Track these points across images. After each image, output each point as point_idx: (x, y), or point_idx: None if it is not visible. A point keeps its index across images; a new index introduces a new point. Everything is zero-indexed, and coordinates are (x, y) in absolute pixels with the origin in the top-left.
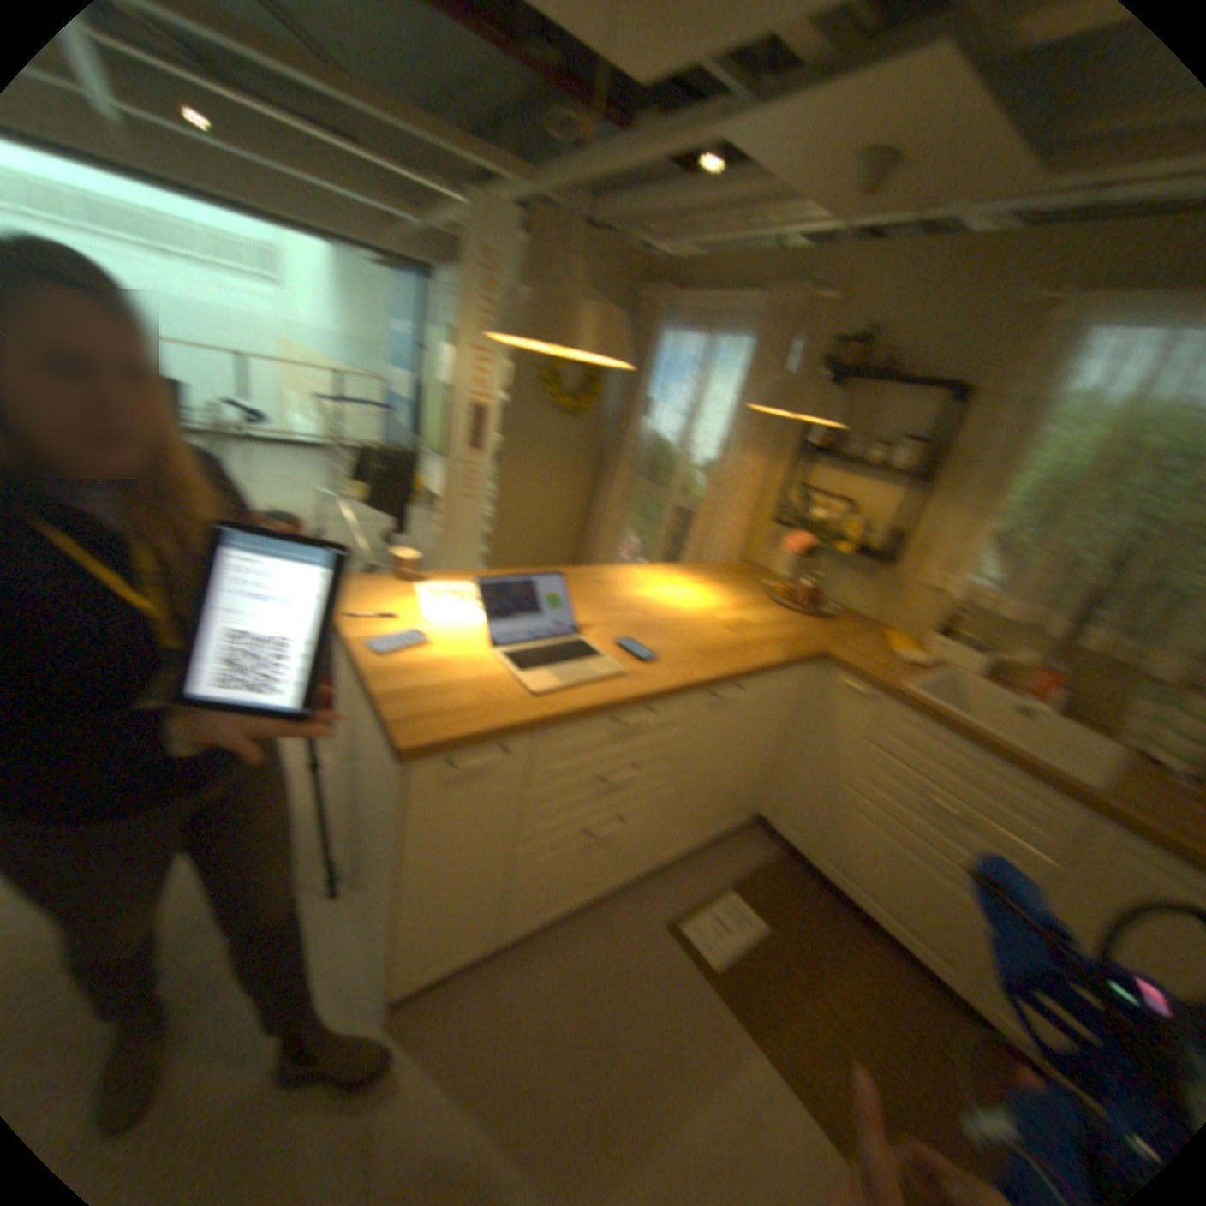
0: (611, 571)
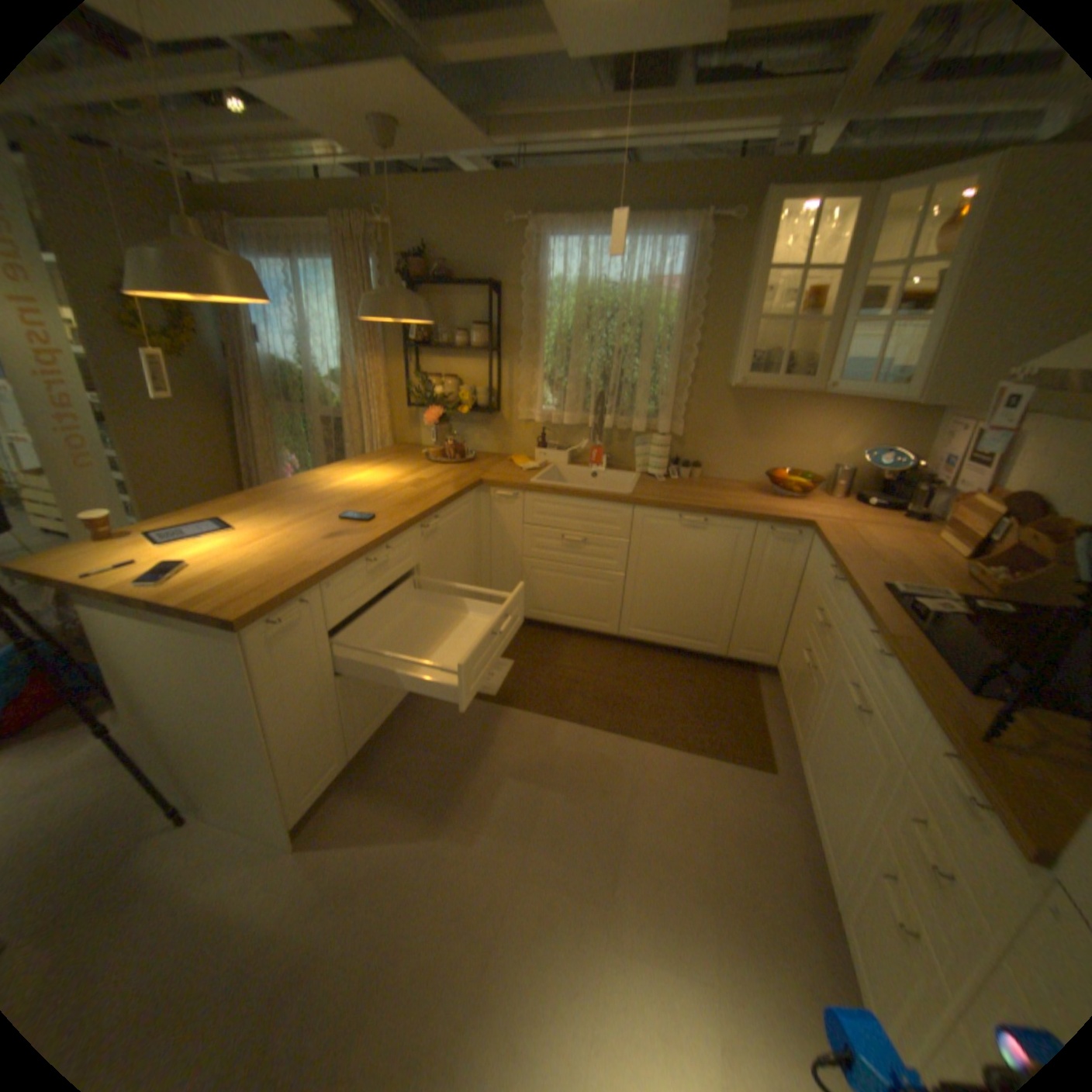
0: (303, 480)
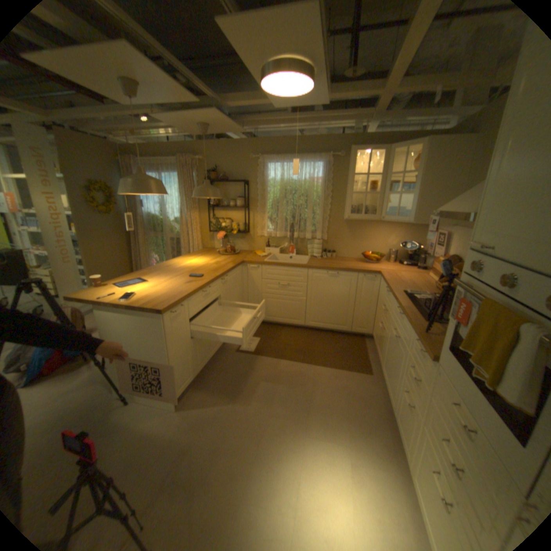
0: (168, 263)
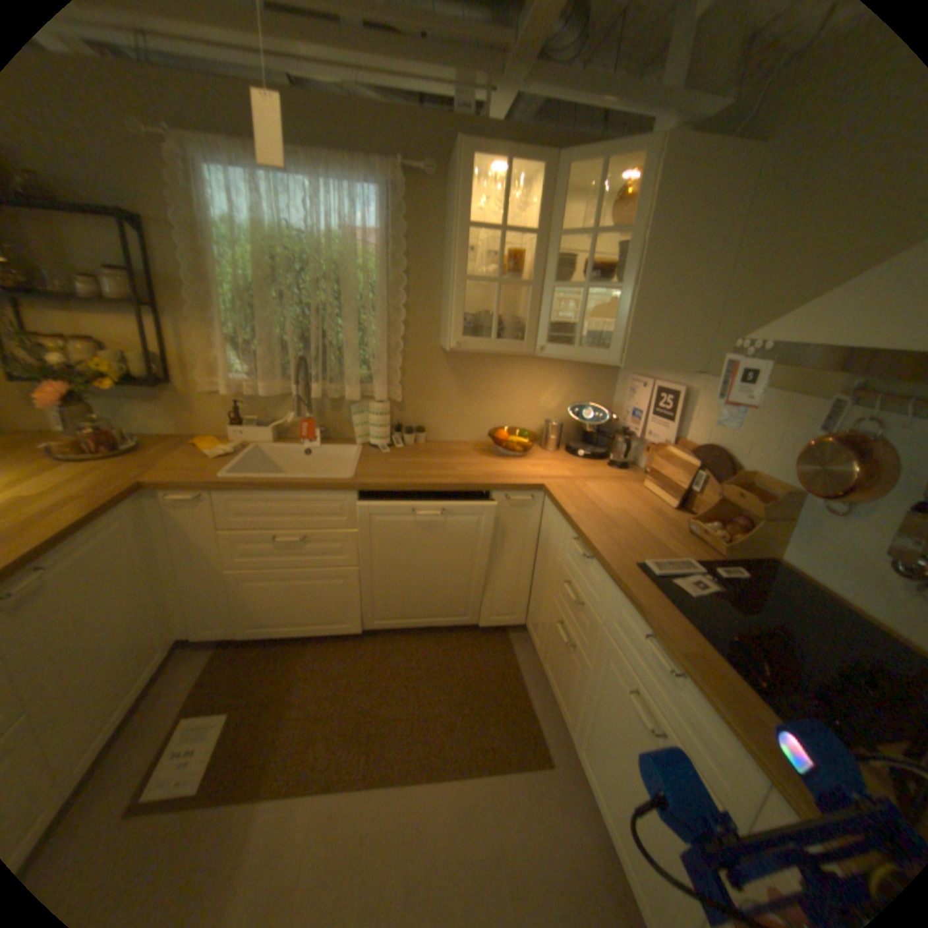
0: None
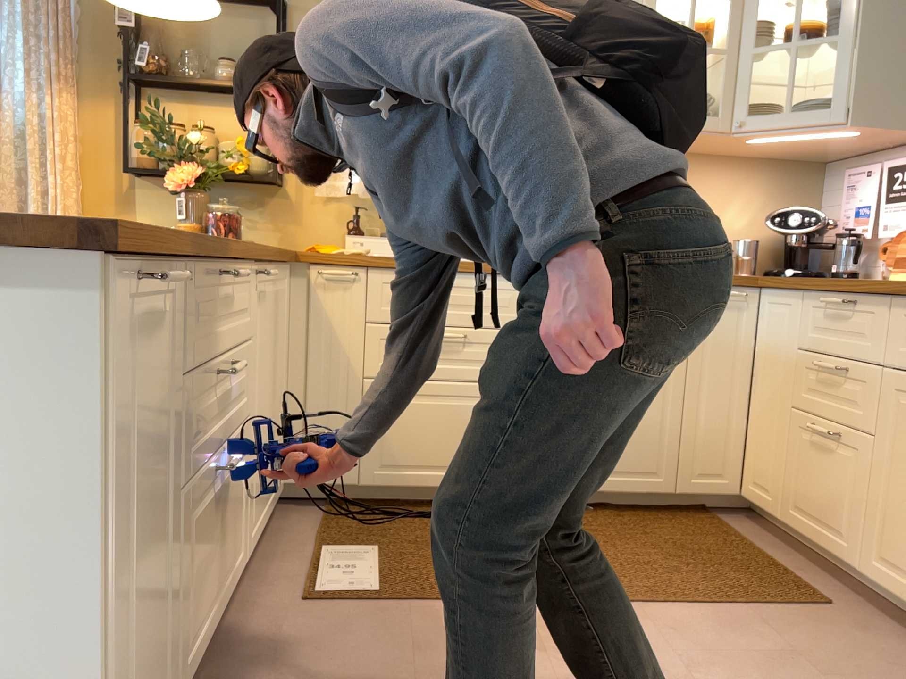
0: None
